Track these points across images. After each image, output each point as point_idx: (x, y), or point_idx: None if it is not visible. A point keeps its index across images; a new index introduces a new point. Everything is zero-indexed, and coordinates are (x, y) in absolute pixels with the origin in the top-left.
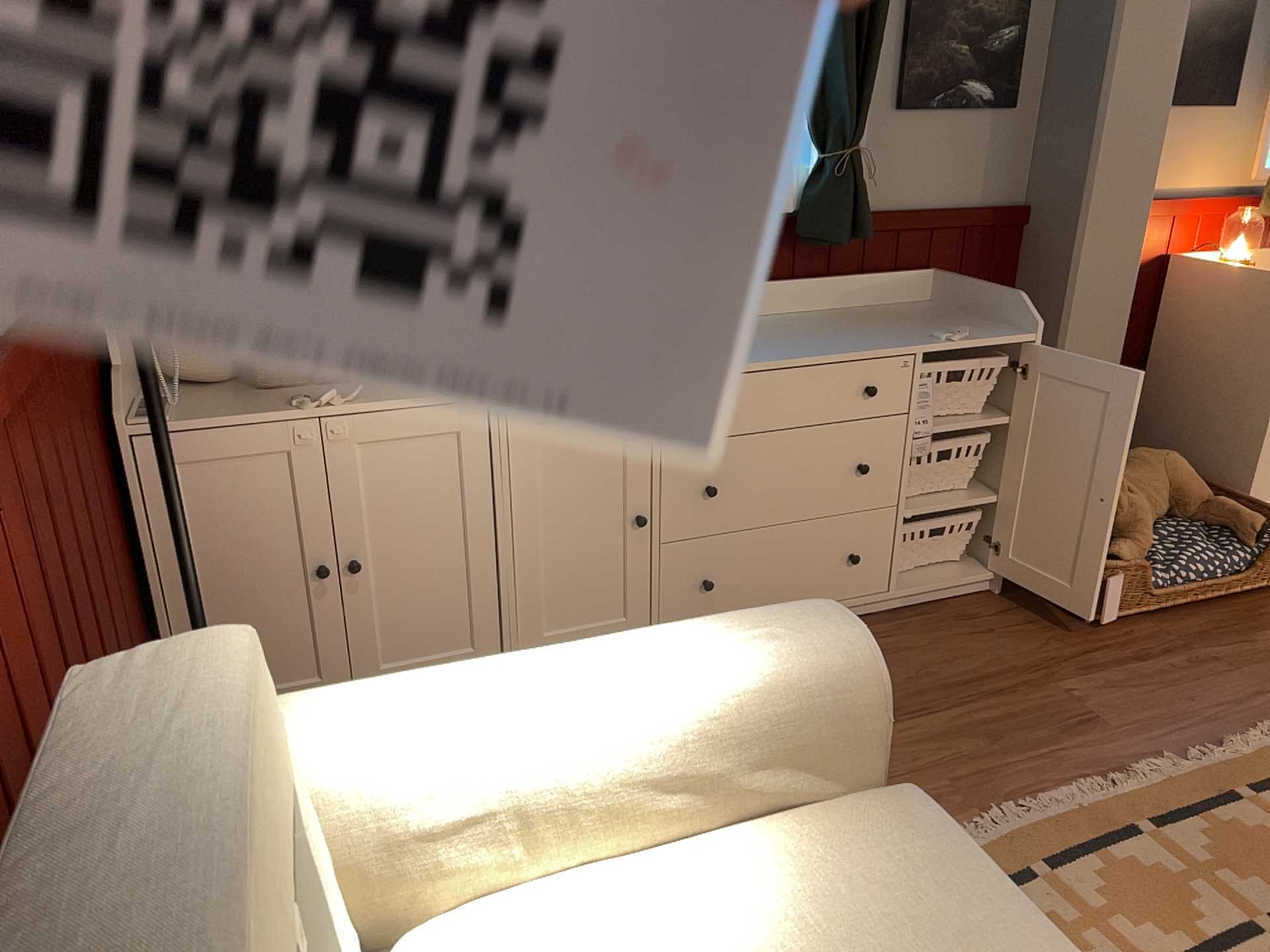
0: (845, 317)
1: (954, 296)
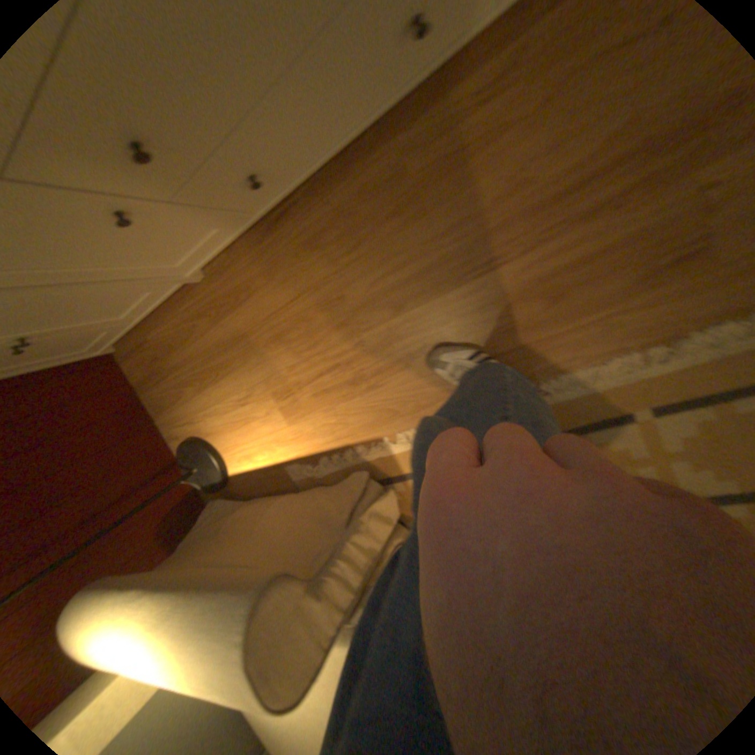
0: None
1: None
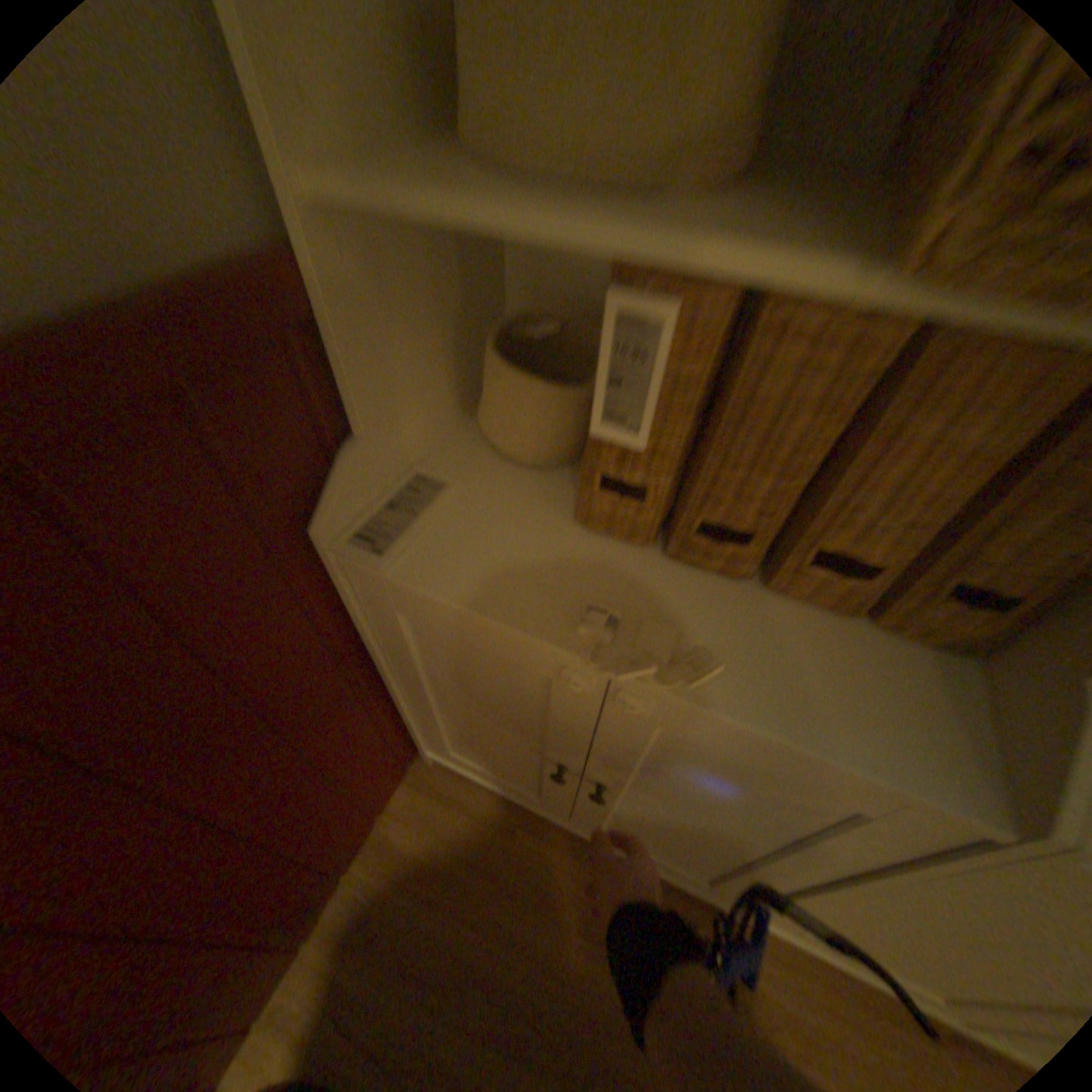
0: None
1: None
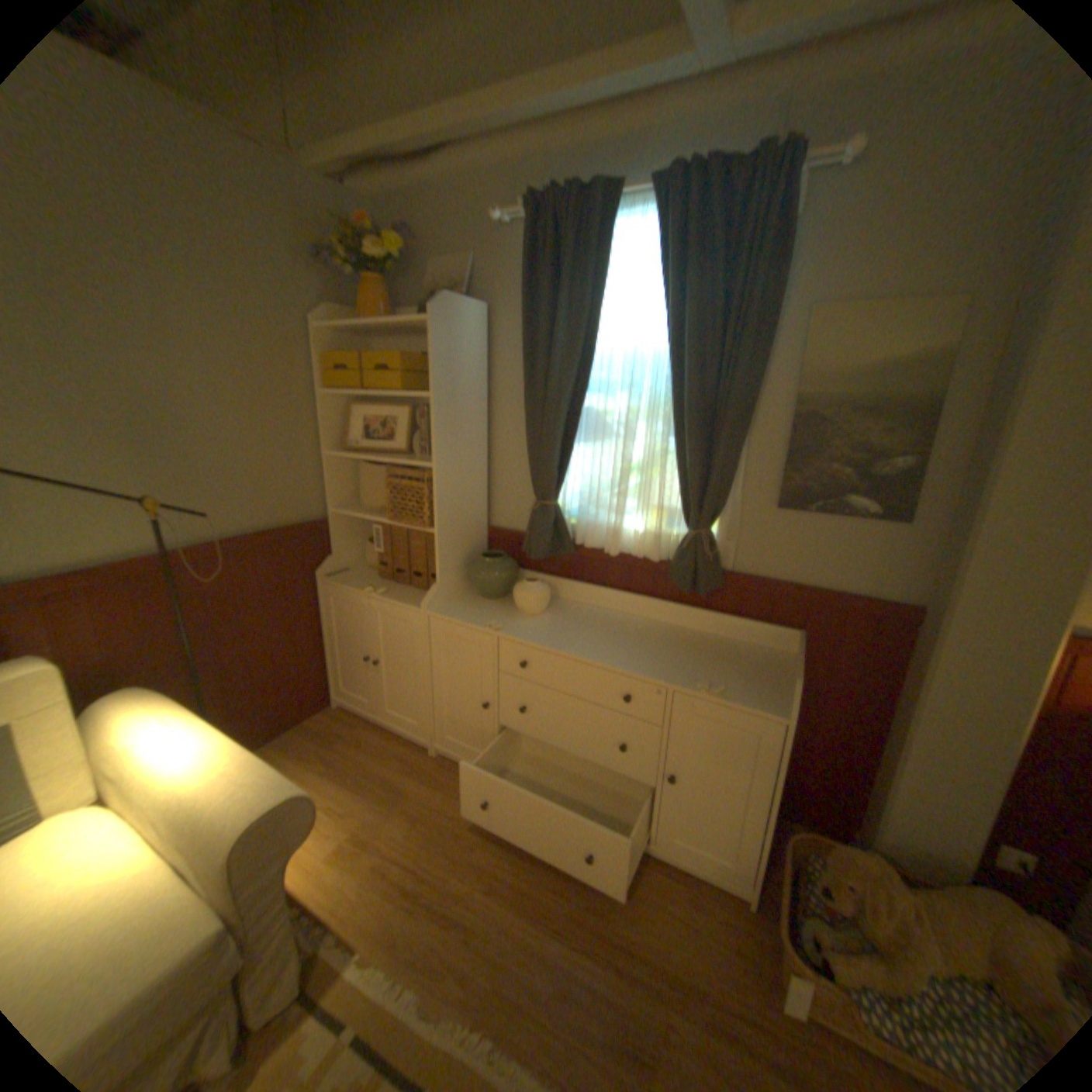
0: (693, 641)
1: (801, 659)
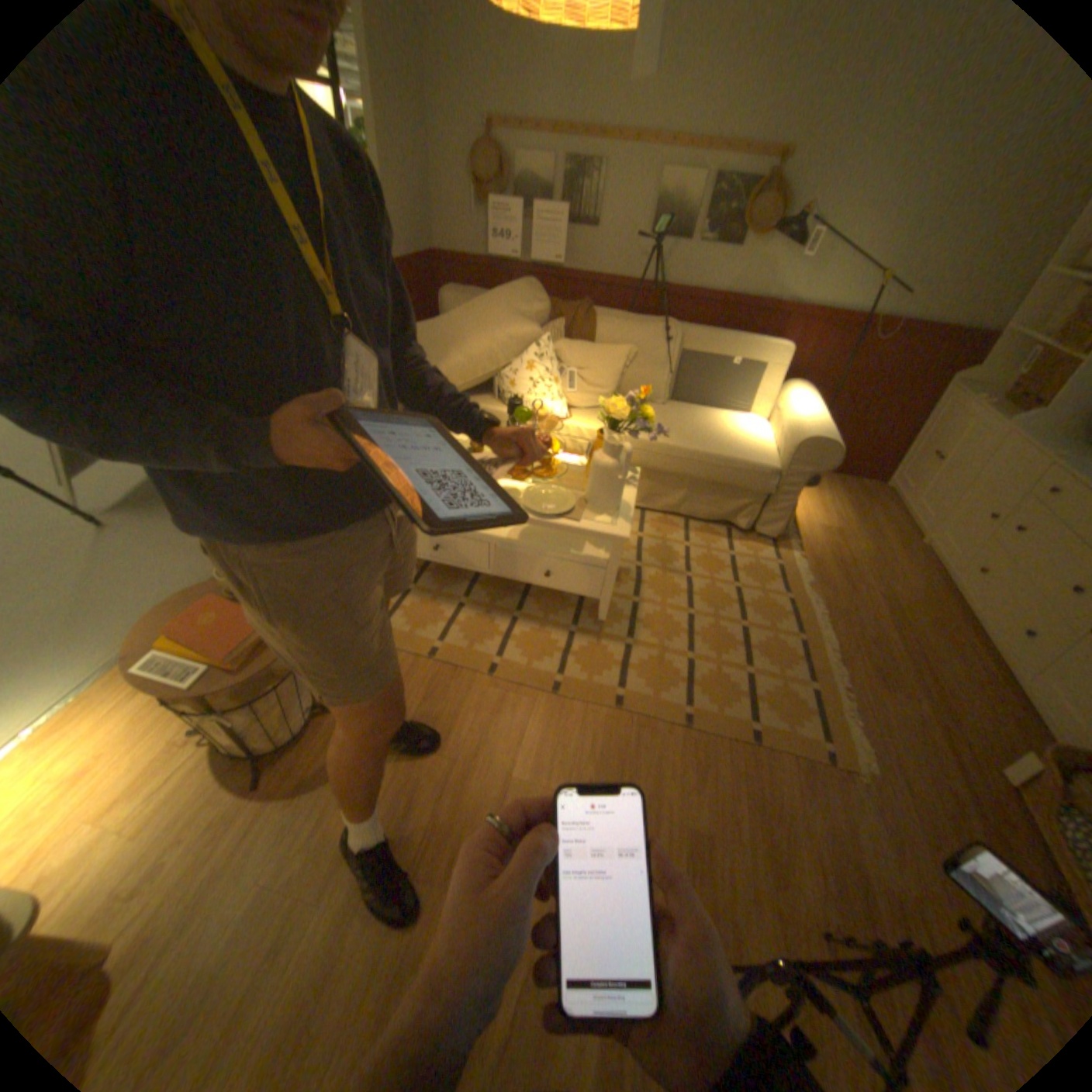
0: None
1: None
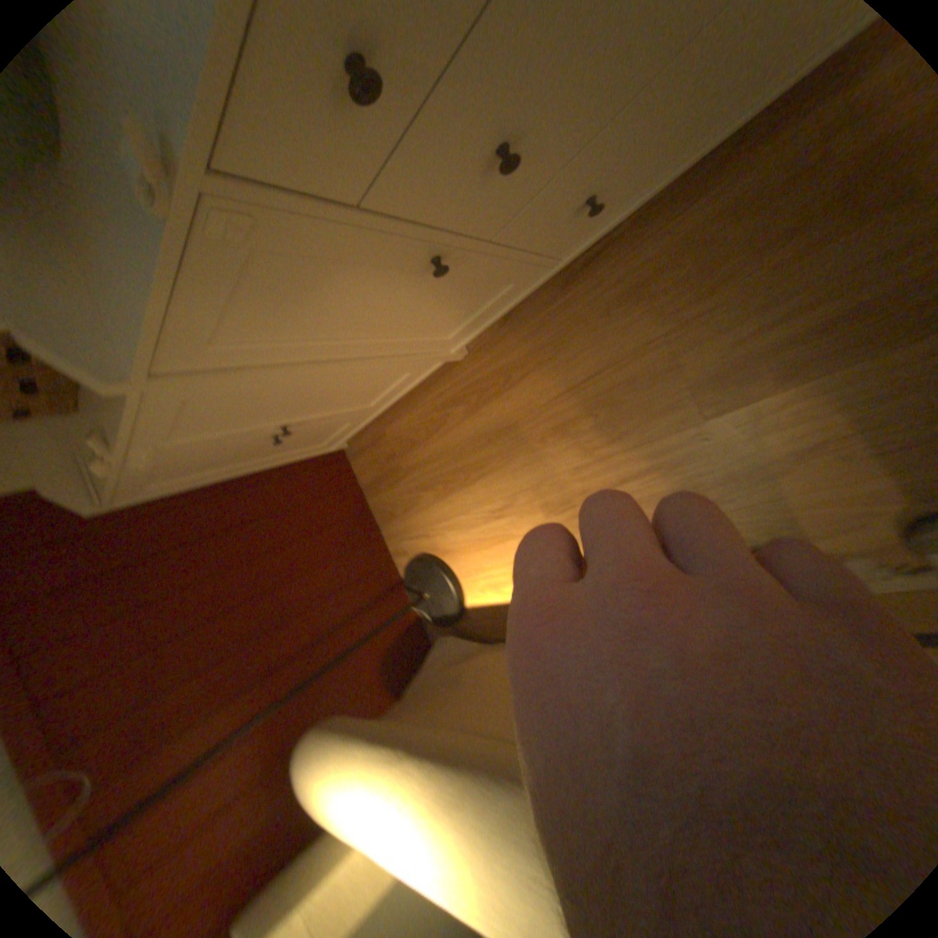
0: None
1: None
